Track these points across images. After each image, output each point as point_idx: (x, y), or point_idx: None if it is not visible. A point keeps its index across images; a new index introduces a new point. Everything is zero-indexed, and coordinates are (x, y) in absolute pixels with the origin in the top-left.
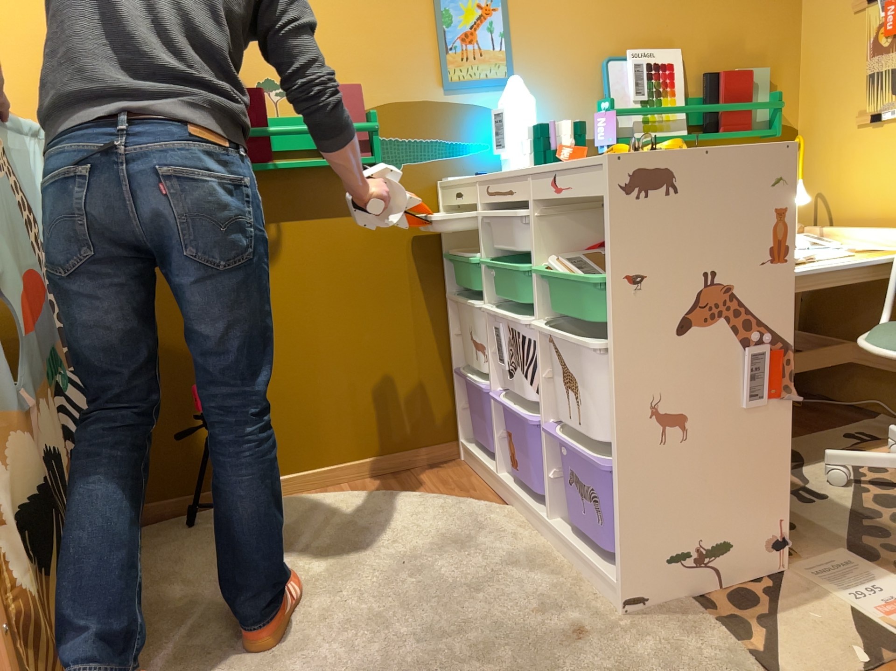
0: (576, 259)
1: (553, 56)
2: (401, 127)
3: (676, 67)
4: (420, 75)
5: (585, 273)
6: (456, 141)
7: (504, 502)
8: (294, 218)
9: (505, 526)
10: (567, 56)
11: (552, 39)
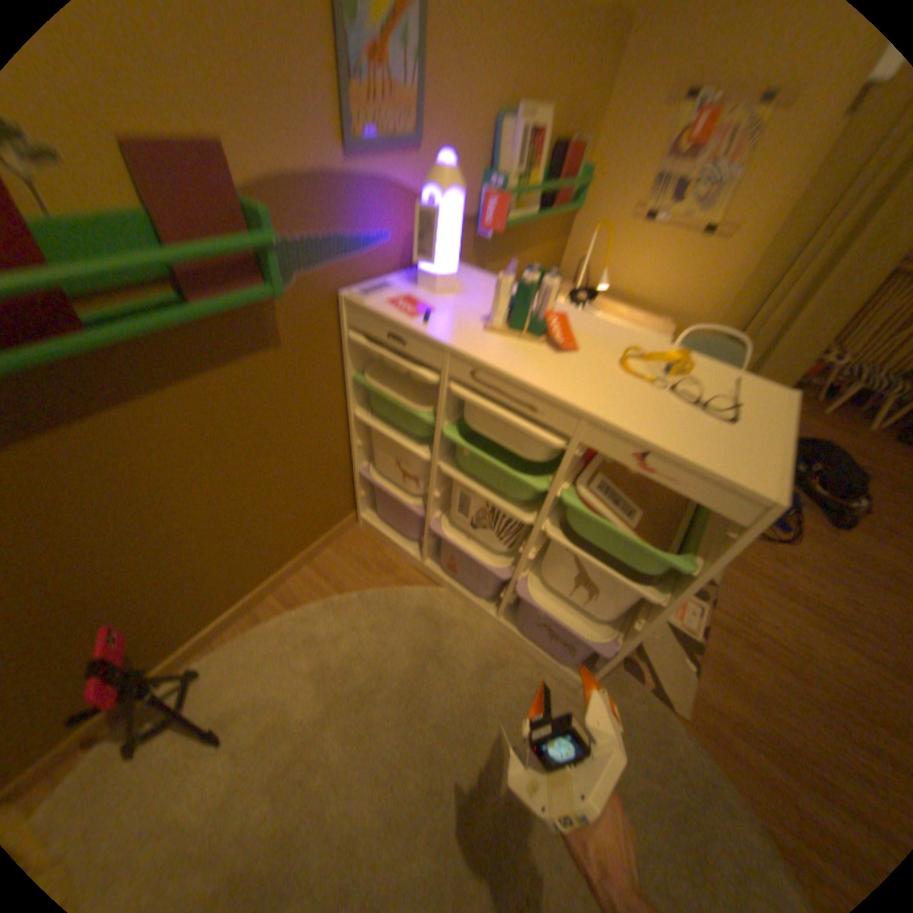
0: (601, 487)
1: (462, 95)
2: (290, 213)
3: (549, 128)
4: (312, 115)
5: (620, 512)
6: (358, 229)
7: (430, 577)
8: (144, 389)
9: (452, 612)
10: (473, 97)
11: (465, 67)
